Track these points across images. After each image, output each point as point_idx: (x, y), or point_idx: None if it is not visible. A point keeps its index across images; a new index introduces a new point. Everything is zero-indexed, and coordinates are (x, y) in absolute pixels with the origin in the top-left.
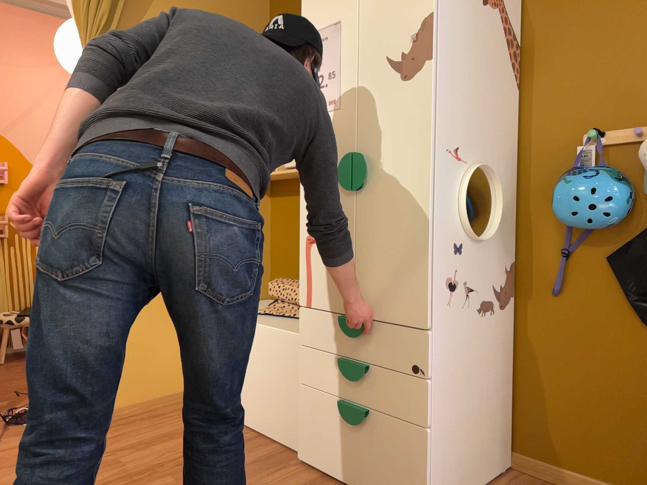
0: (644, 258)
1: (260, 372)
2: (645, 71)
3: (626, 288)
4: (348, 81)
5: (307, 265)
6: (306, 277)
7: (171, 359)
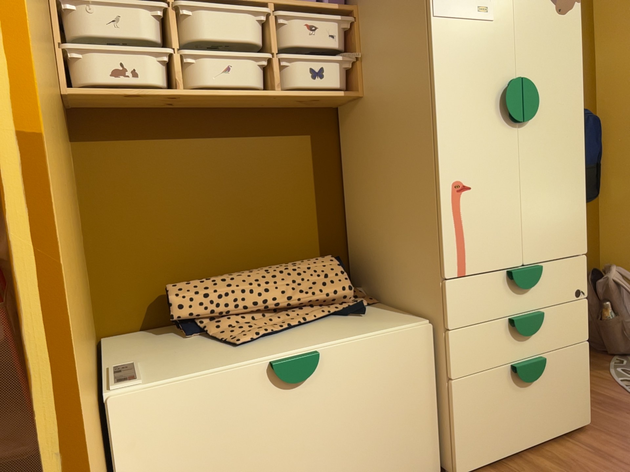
0: None
1: (352, 414)
2: None
3: None
4: None
5: (457, 221)
6: (457, 238)
7: None
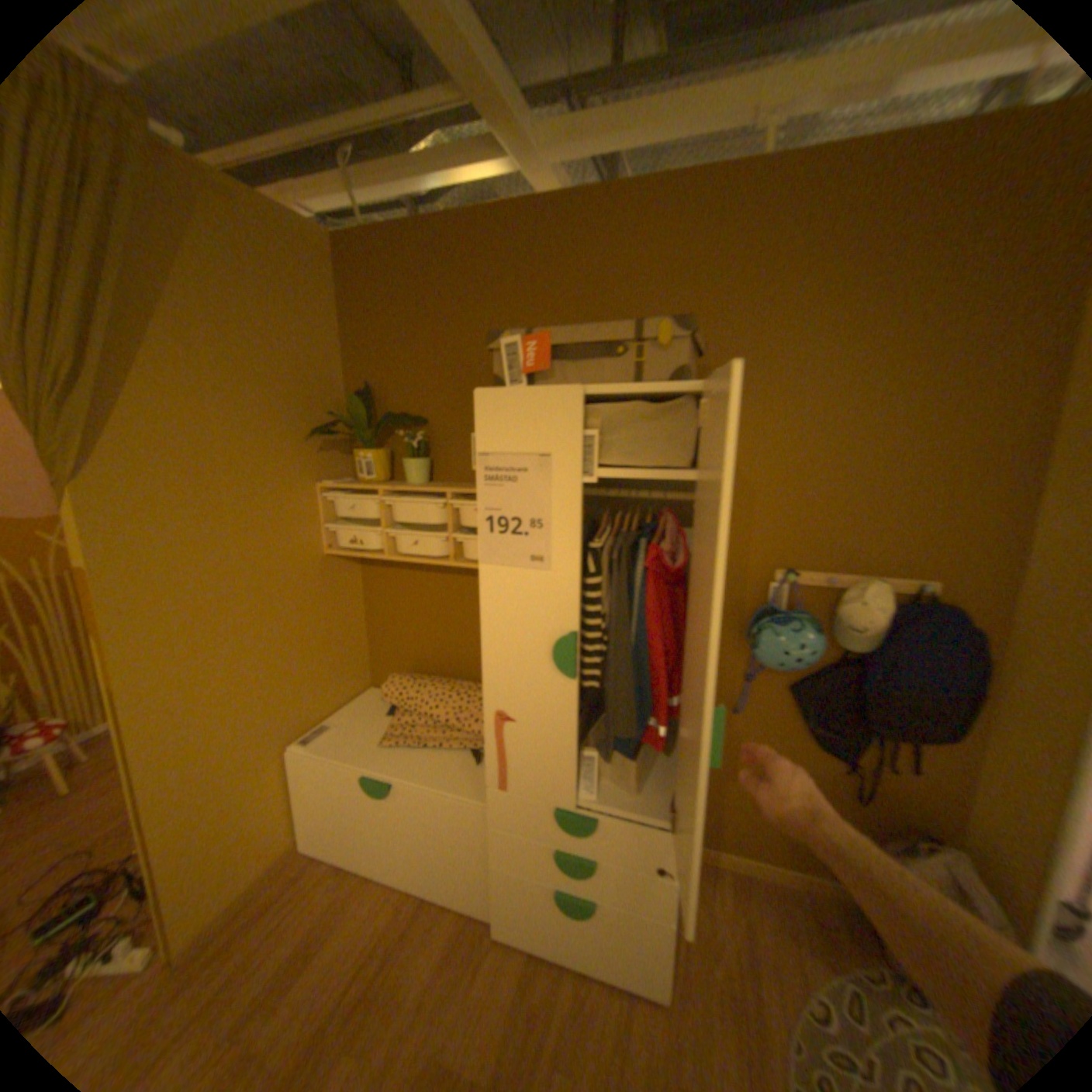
0: (827, 696)
1: (417, 837)
2: (841, 519)
3: (807, 718)
4: (564, 539)
5: (497, 743)
6: (498, 758)
7: (266, 824)
